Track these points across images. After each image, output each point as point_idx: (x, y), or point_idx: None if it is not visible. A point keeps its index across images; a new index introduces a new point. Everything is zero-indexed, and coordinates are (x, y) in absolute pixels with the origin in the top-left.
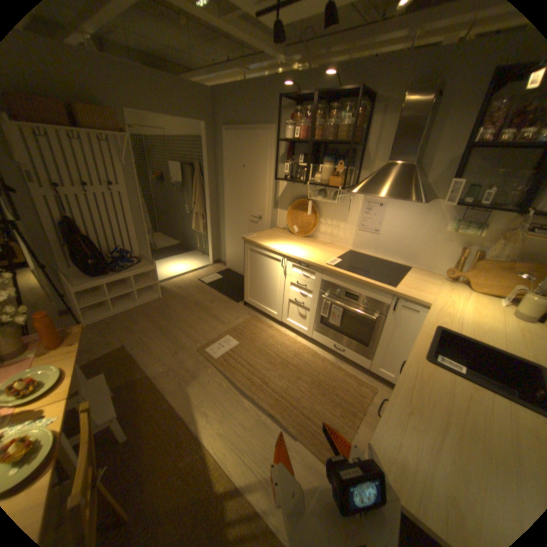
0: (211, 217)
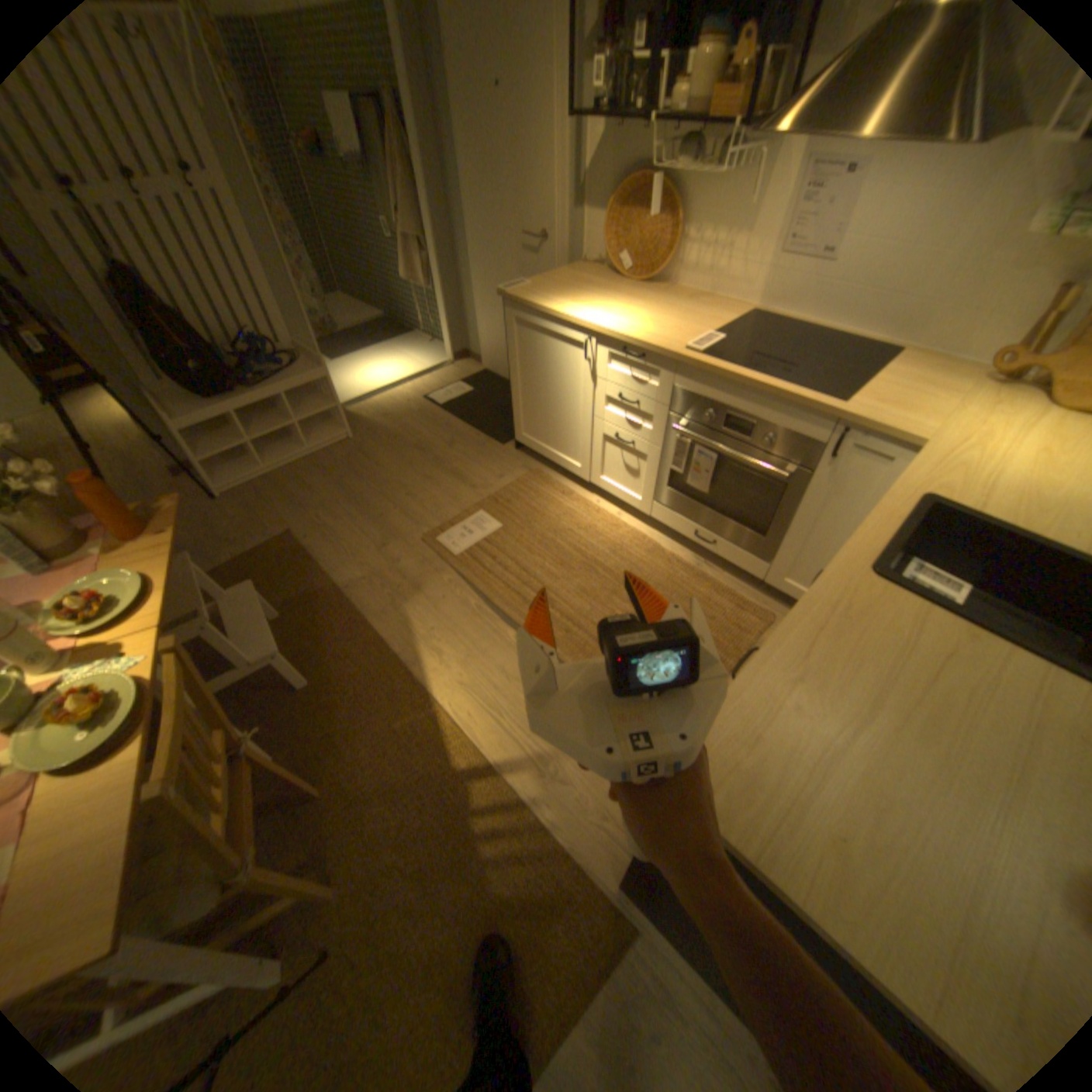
0: (438, 244)
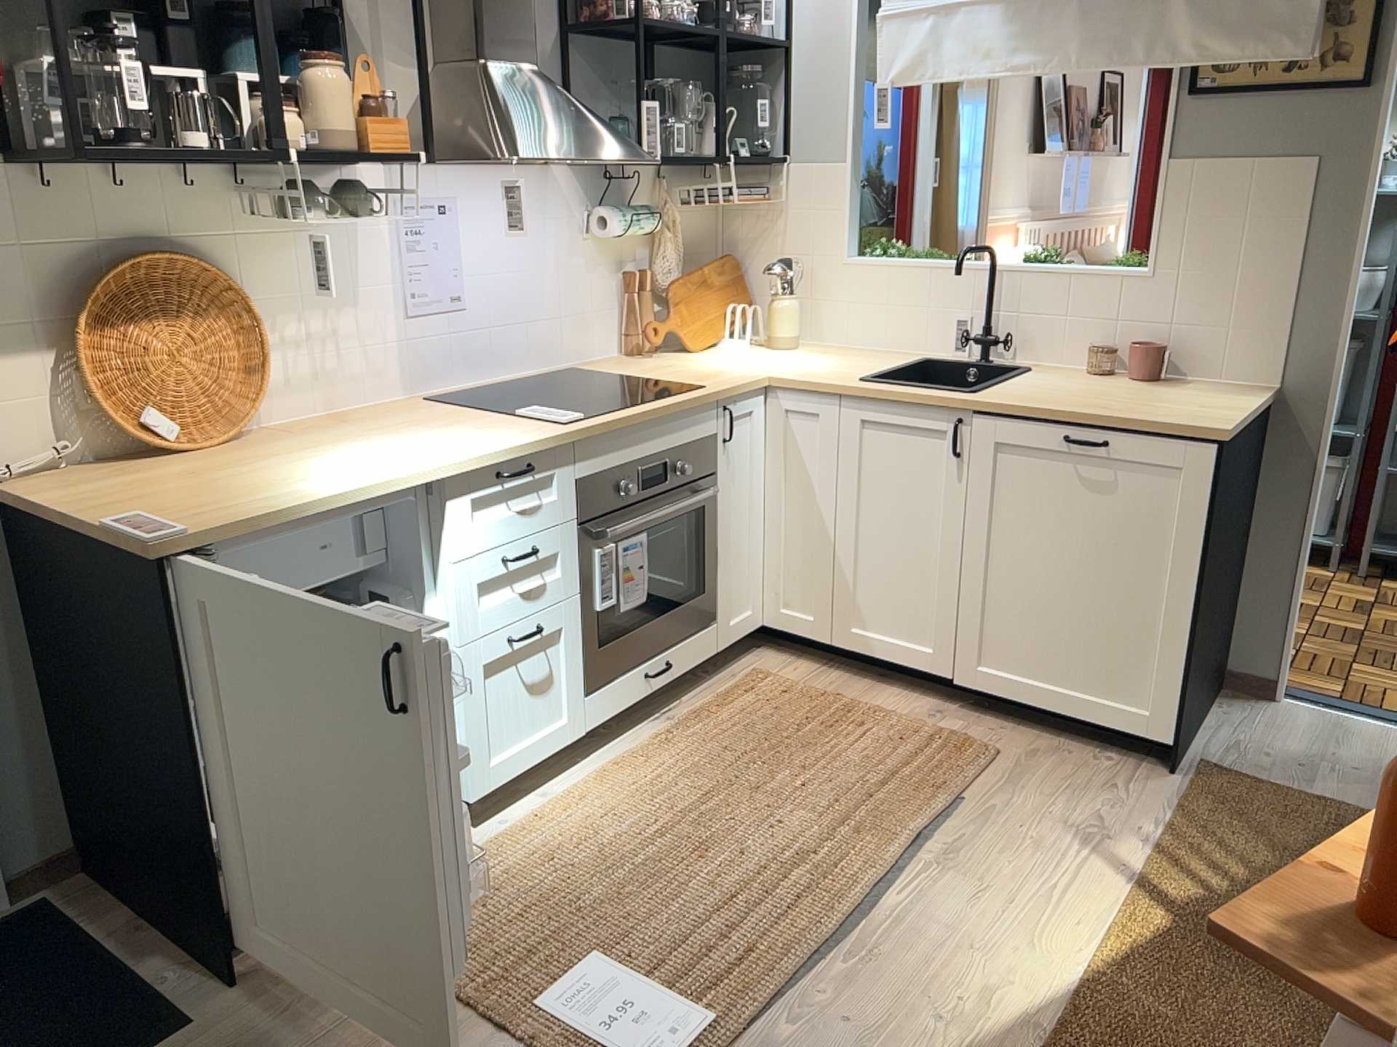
0: None
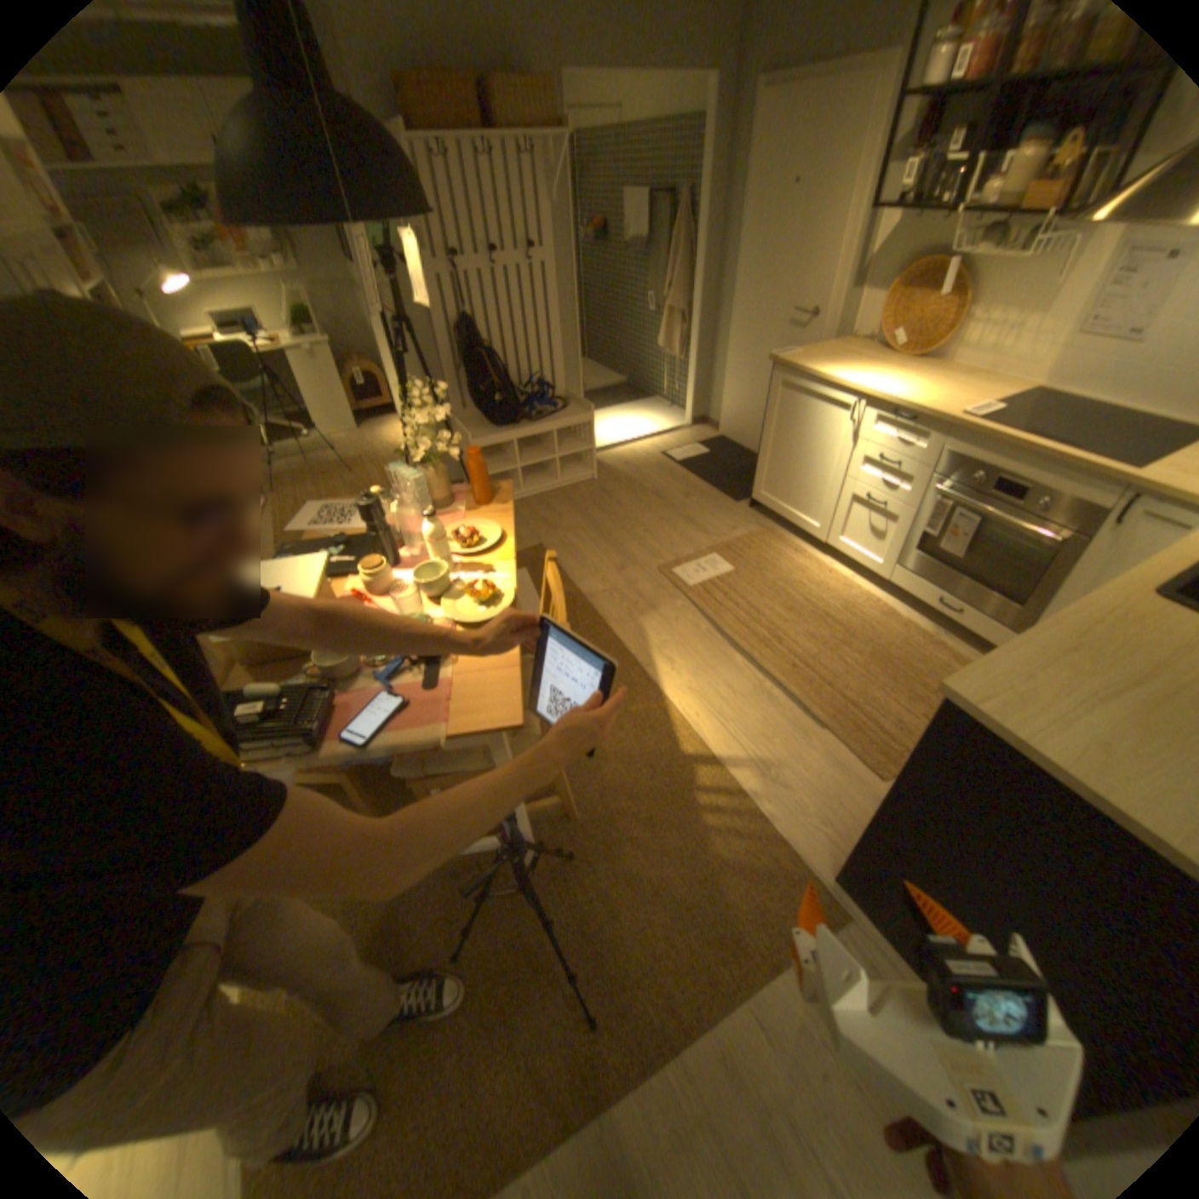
0: (700, 318)
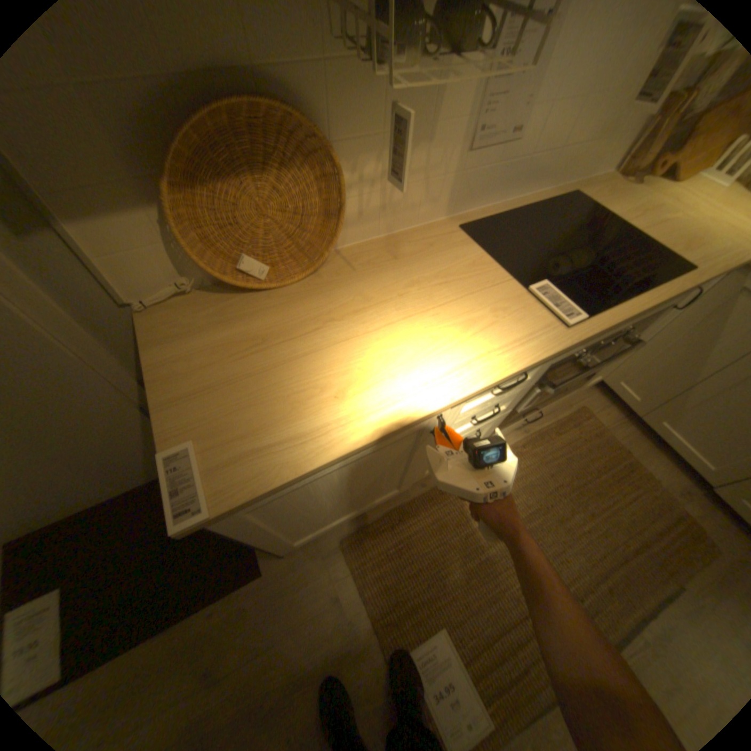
0: None
